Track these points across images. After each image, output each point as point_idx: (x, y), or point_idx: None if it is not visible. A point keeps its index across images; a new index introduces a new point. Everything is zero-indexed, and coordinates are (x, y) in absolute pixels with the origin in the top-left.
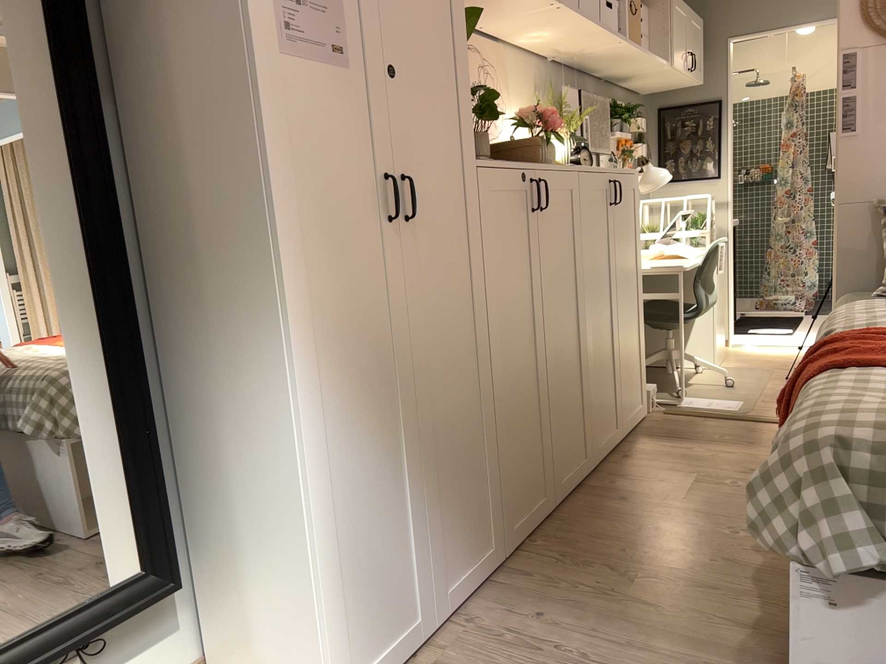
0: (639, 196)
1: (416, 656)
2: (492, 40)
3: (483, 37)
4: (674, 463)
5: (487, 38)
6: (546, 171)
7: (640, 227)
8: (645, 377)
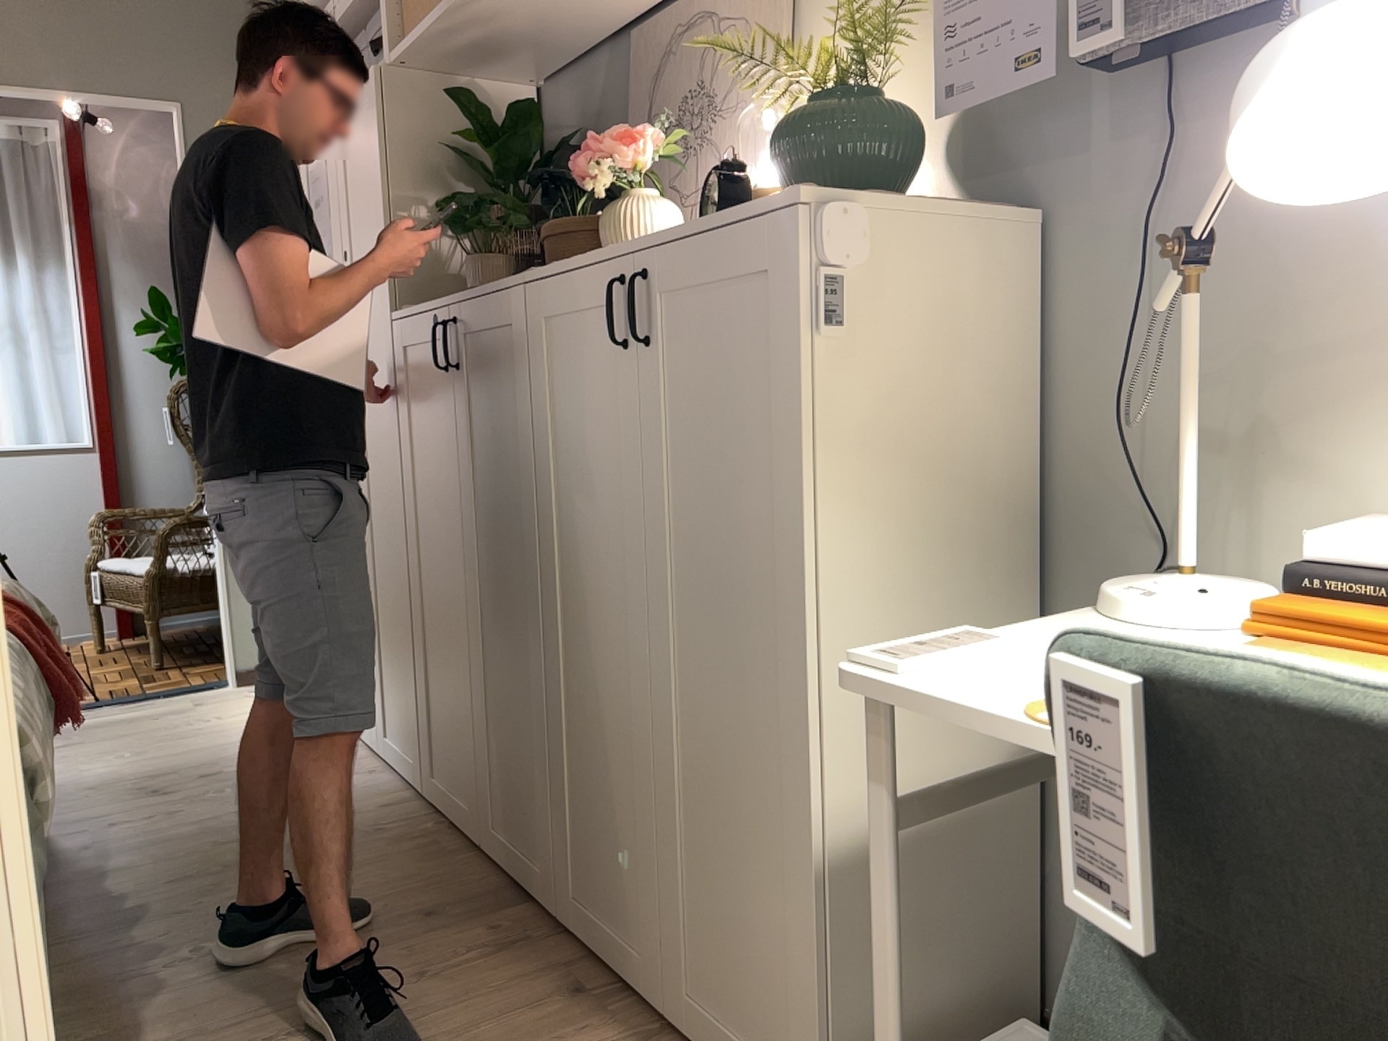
0: (802, 298)
1: (371, 750)
2: None
3: None
4: (461, 1036)
5: None
6: (460, 305)
7: (799, 426)
8: (812, 1025)
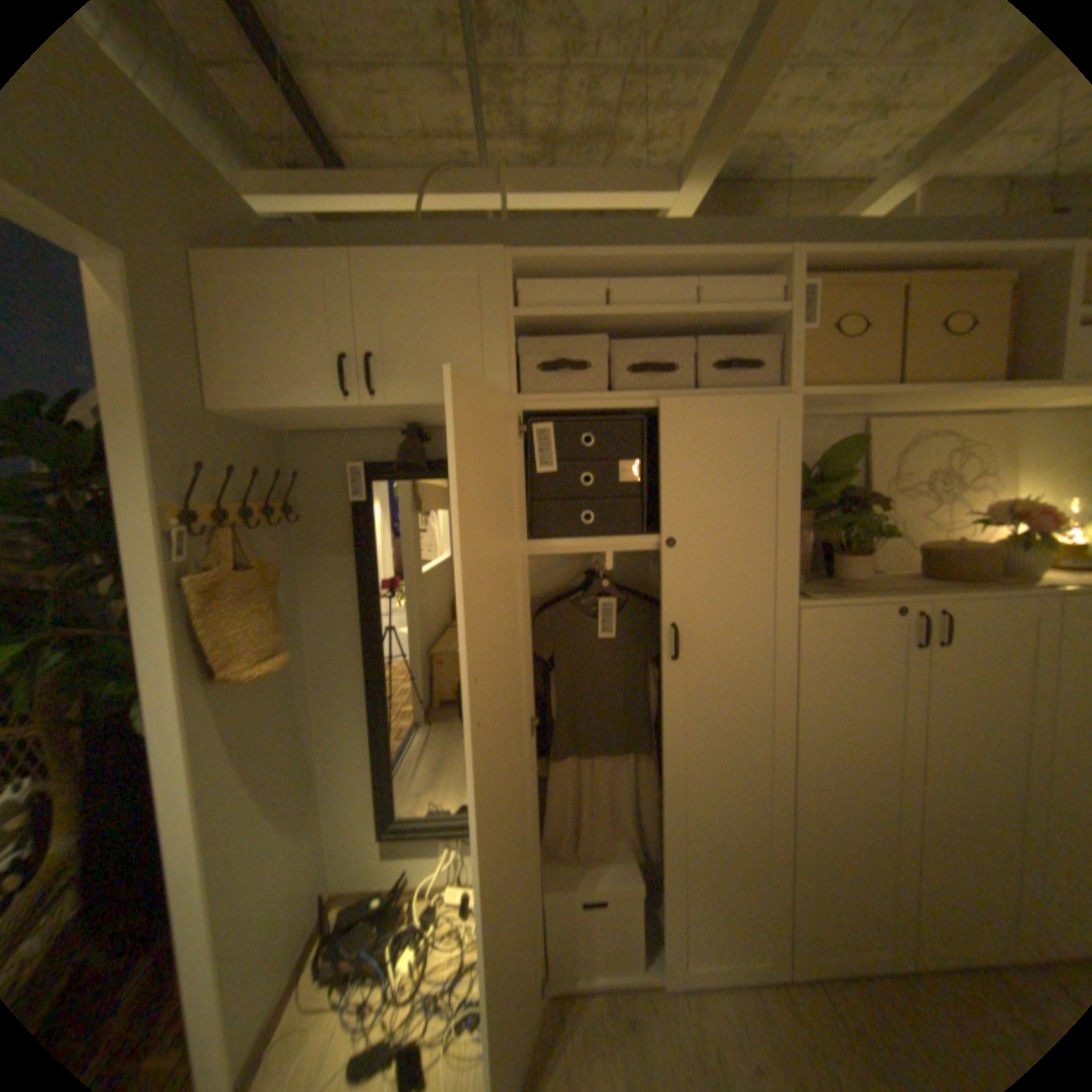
0: None
1: (640, 998)
2: (994, 414)
3: (975, 414)
4: None
5: (983, 412)
6: (962, 603)
7: None
8: None
